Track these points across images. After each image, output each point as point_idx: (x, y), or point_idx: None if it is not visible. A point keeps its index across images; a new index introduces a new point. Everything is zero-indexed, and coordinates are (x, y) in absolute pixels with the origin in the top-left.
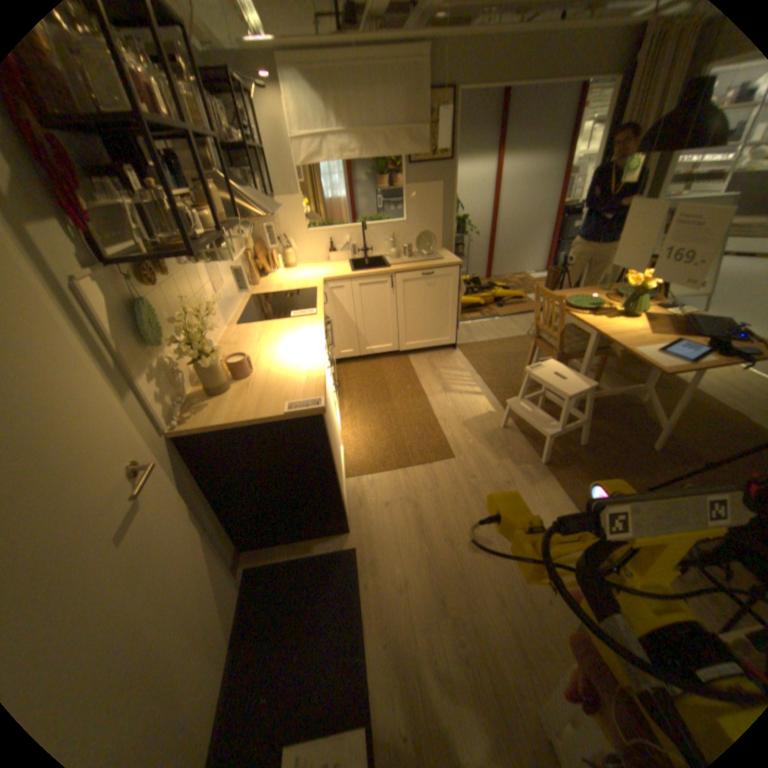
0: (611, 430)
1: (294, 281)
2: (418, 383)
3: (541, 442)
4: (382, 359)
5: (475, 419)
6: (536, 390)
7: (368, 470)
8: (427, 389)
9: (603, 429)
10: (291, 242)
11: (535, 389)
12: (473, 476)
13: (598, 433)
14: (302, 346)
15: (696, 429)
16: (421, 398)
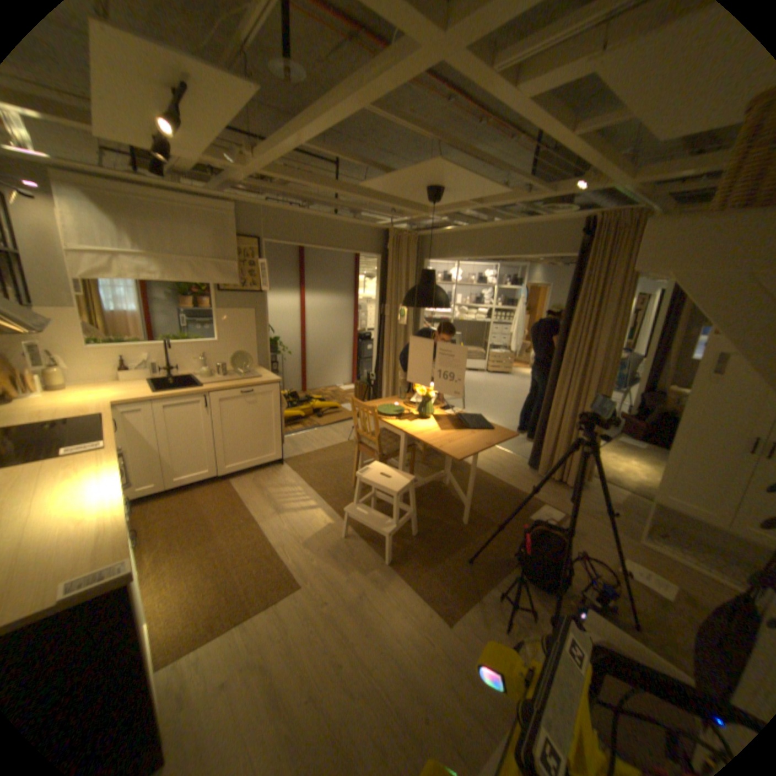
0: (431, 514)
1: (64, 406)
2: (247, 508)
3: (381, 542)
4: (197, 488)
5: (316, 534)
6: (367, 491)
7: (189, 643)
8: (258, 513)
9: (426, 515)
10: (59, 357)
11: (366, 490)
12: (325, 602)
13: (423, 520)
14: (86, 491)
15: (483, 498)
16: (253, 525)
